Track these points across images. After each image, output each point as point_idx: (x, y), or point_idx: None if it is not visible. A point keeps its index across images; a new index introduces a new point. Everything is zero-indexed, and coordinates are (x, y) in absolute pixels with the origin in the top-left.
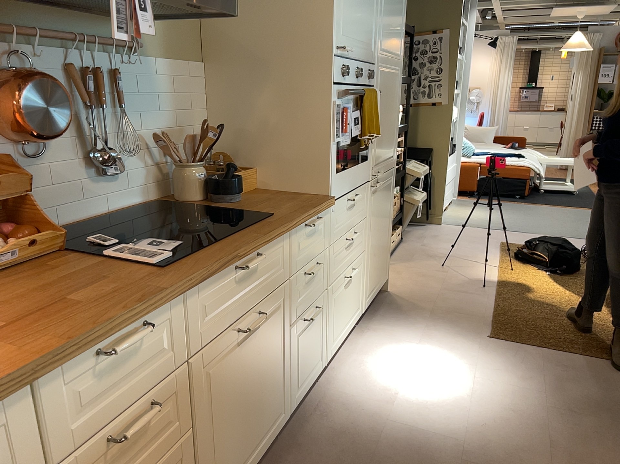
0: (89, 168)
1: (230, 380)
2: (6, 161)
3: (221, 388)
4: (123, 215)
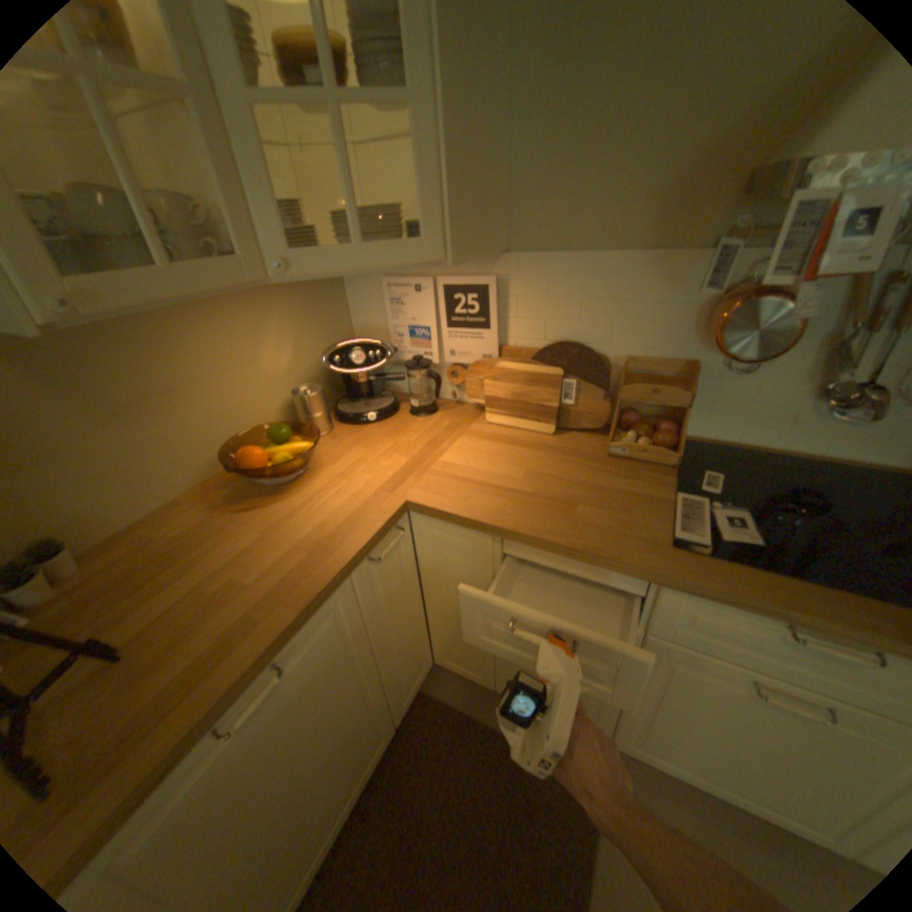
0: (831, 400)
1: (719, 707)
2: (699, 370)
3: (698, 699)
4: (839, 470)
